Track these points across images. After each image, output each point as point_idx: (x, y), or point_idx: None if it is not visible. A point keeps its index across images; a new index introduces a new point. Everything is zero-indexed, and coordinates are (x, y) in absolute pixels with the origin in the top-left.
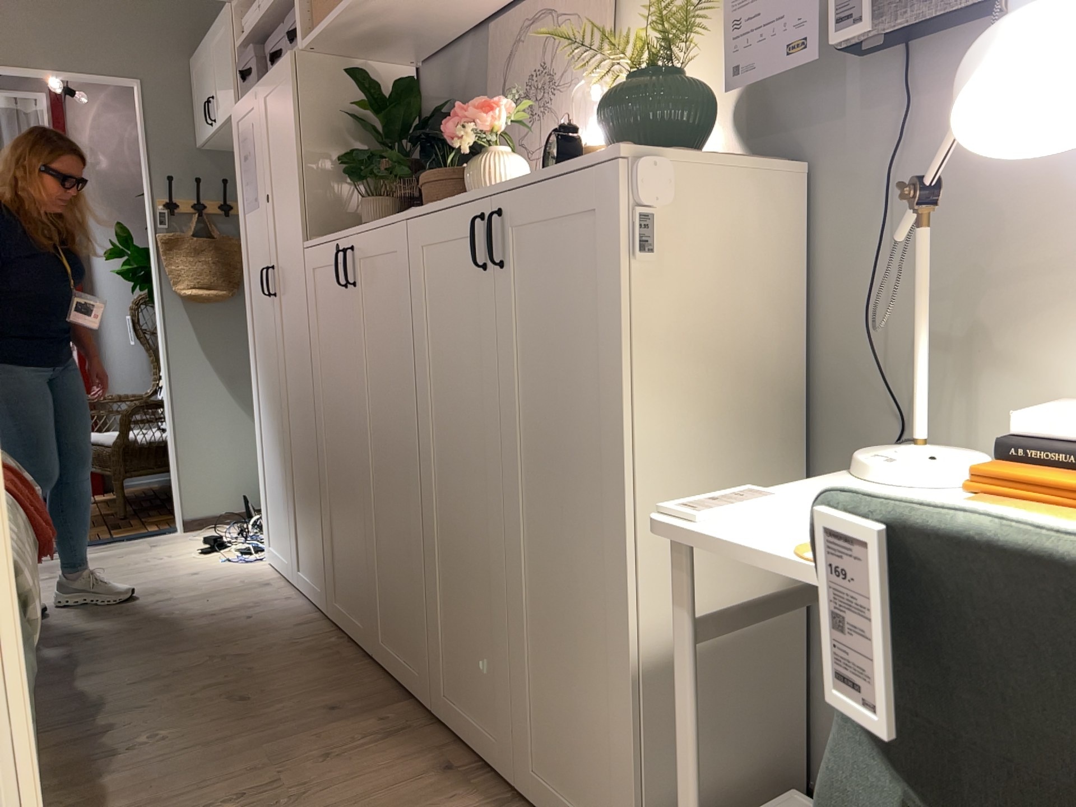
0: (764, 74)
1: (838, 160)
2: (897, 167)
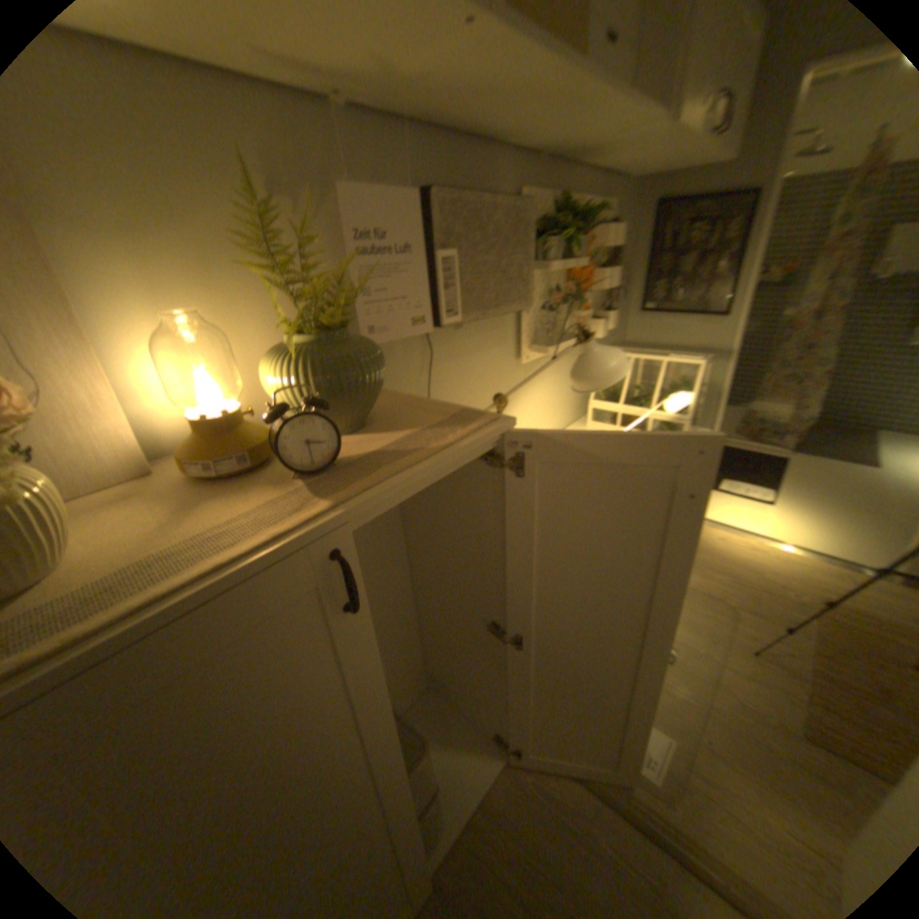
0: (392, 331)
1: (390, 380)
2: (429, 382)
